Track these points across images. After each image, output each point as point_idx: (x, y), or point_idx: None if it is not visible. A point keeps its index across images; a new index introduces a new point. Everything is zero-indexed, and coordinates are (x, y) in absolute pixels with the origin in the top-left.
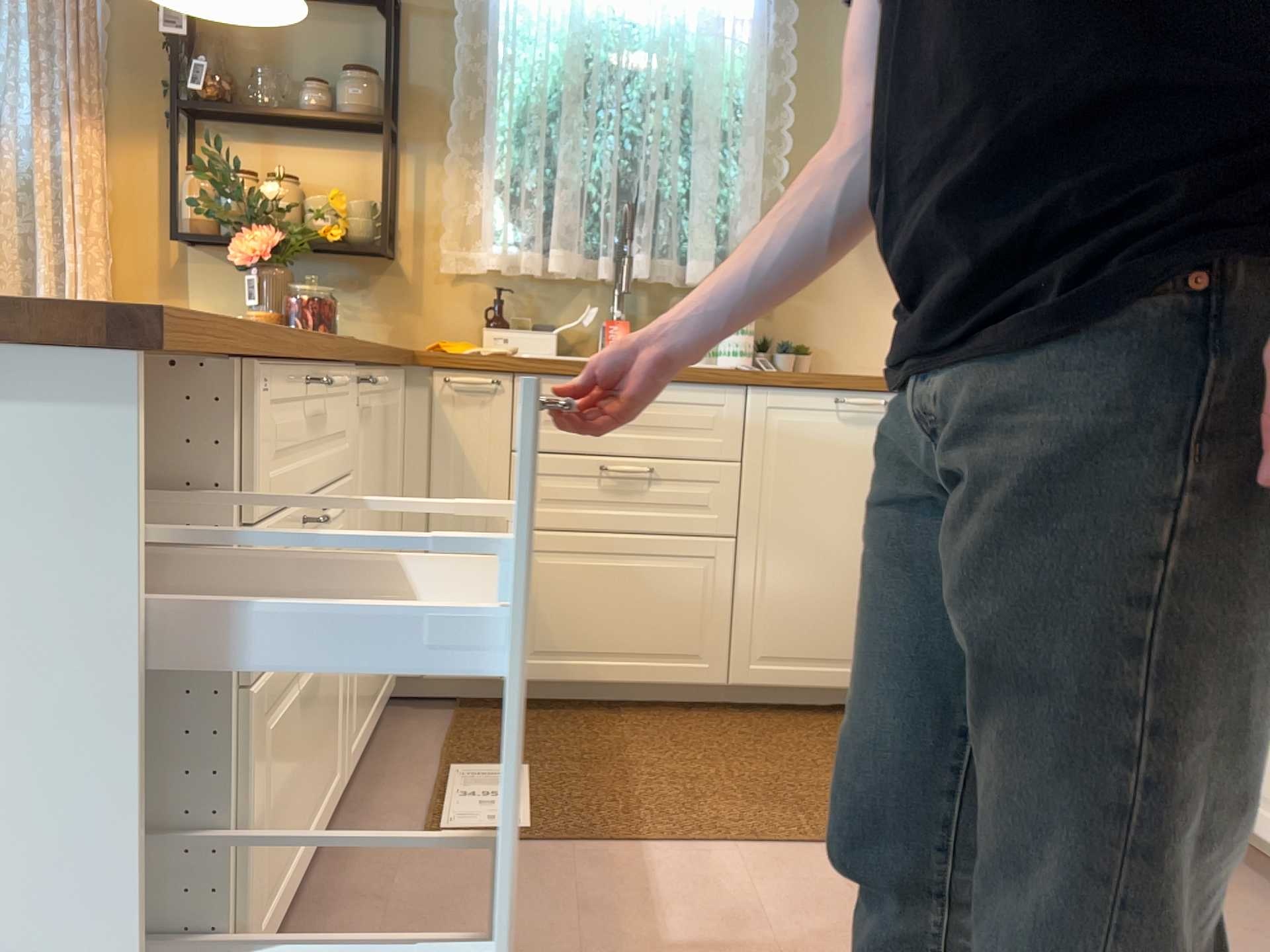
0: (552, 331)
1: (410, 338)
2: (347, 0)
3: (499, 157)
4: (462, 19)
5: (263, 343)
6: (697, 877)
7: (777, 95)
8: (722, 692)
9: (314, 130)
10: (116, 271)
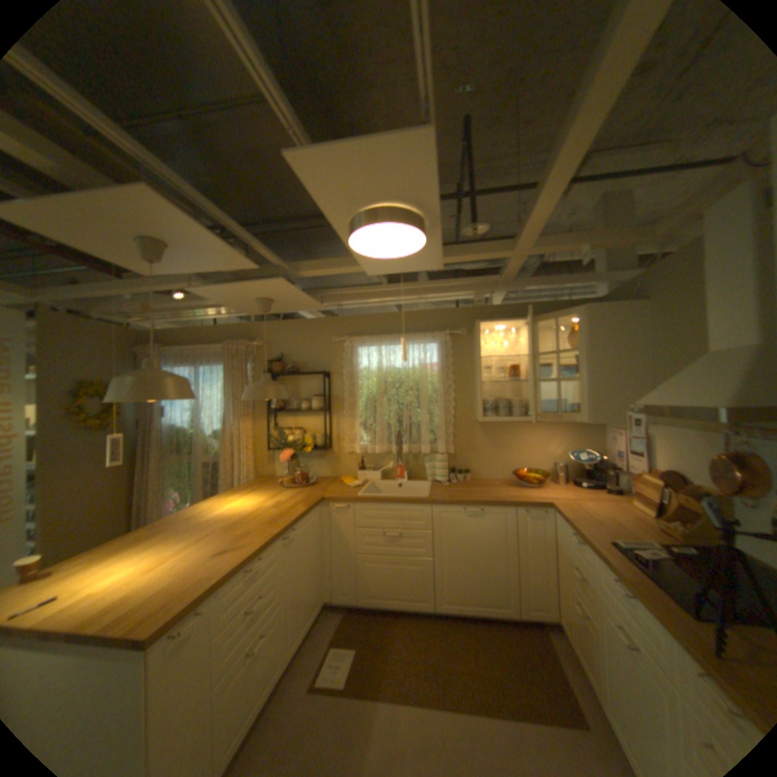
0: (379, 471)
1: (337, 472)
2: (314, 373)
3: (358, 417)
4: (347, 375)
5: (221, 580)
6: (391, 723)
7: (448, 387)
8: (435, 612)
9: (307, 411)
10: (256, 456)
